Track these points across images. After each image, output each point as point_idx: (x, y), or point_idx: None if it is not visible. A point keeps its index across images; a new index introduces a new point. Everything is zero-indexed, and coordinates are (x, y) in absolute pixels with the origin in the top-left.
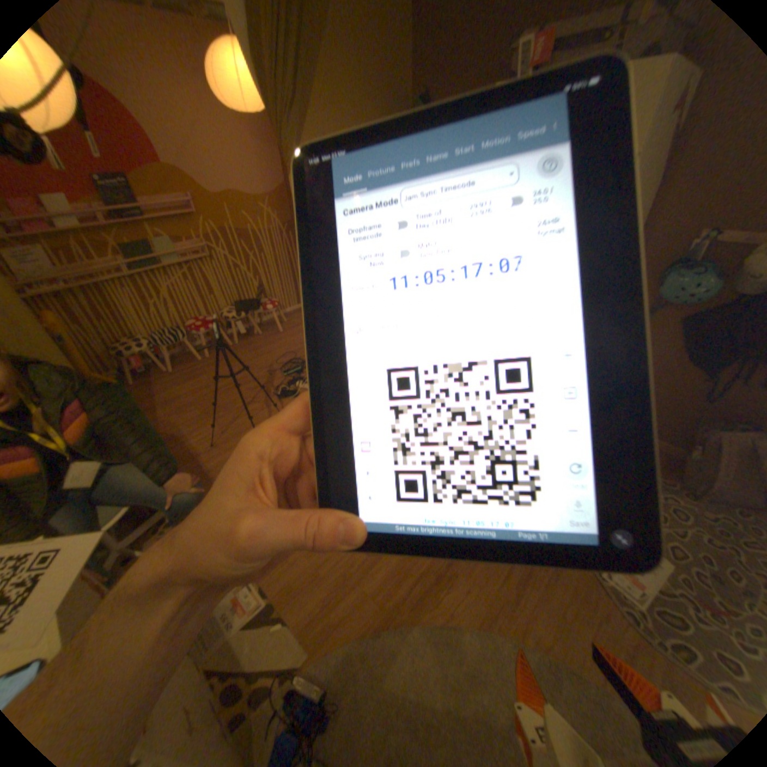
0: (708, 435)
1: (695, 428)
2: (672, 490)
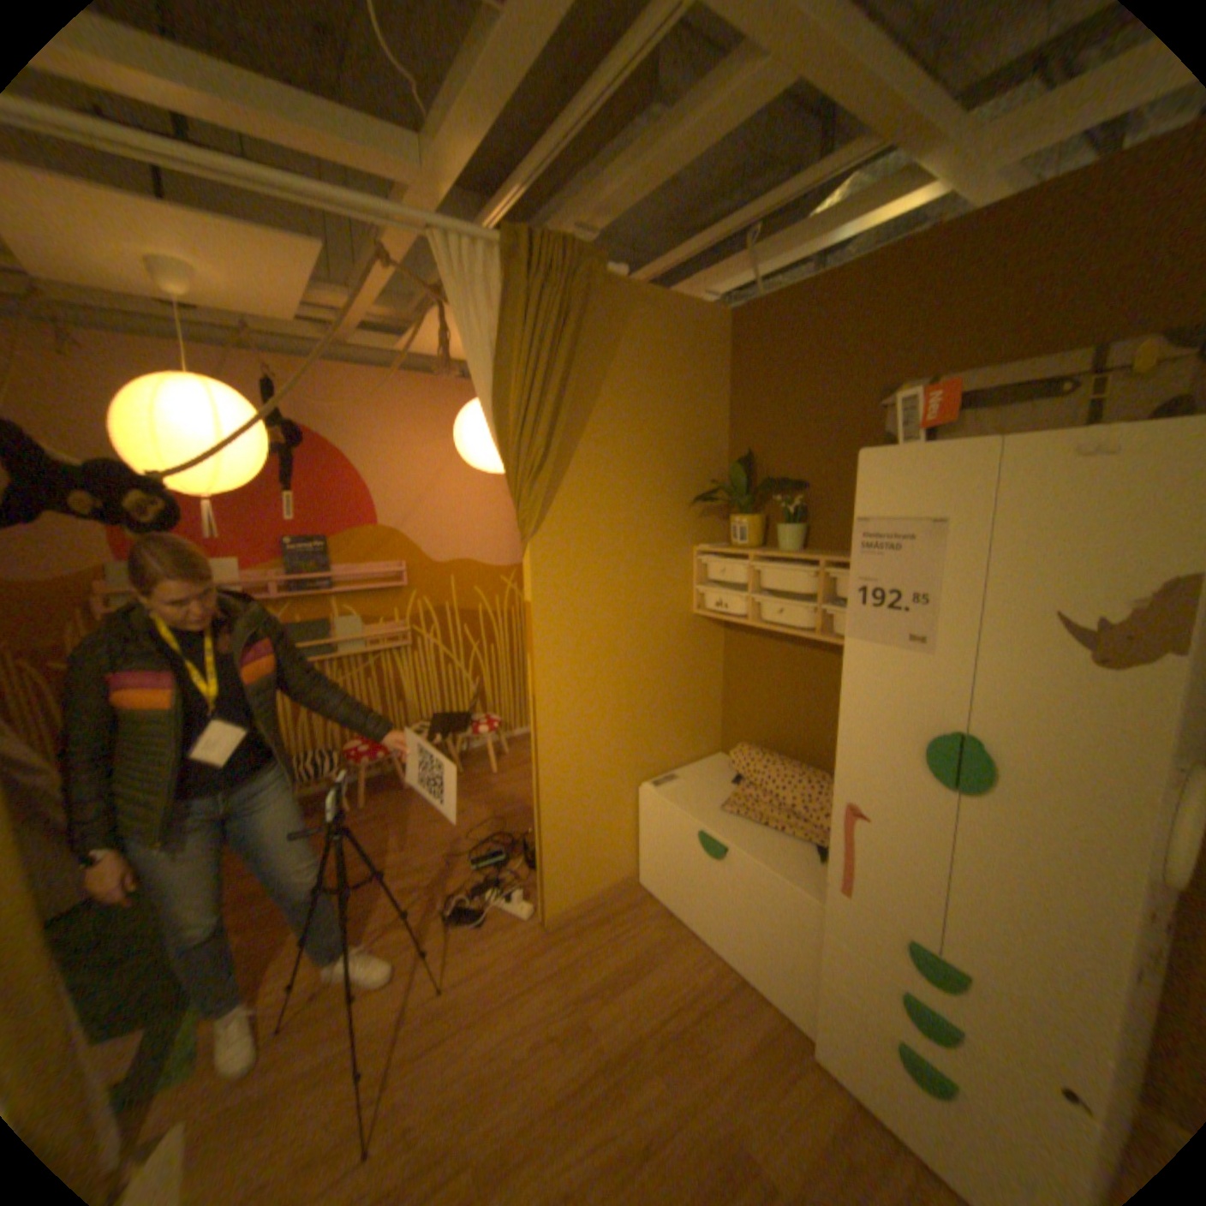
0: None
1: None
2: None
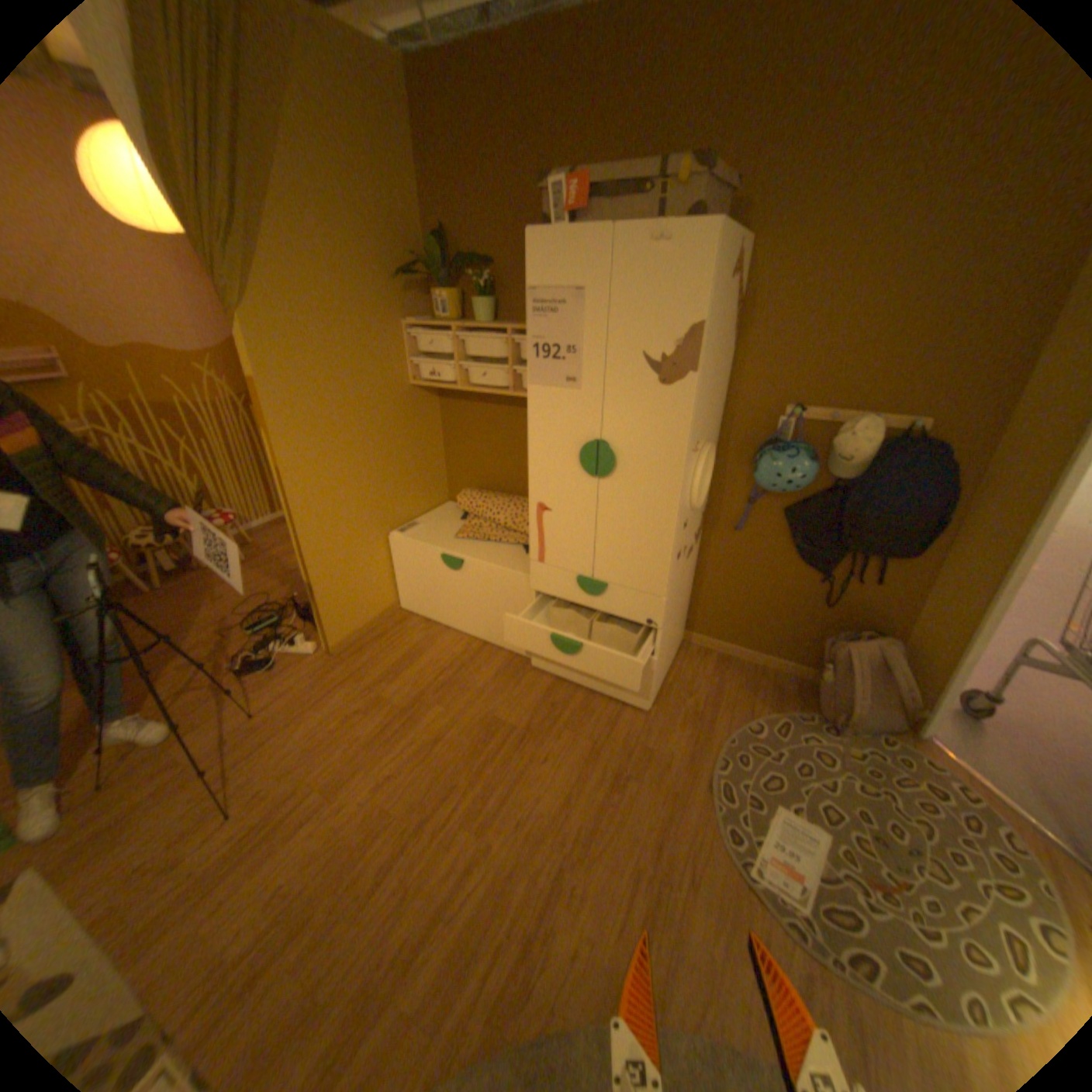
0: (836, 649)
1: (821, 641)
2: (811, 727)
